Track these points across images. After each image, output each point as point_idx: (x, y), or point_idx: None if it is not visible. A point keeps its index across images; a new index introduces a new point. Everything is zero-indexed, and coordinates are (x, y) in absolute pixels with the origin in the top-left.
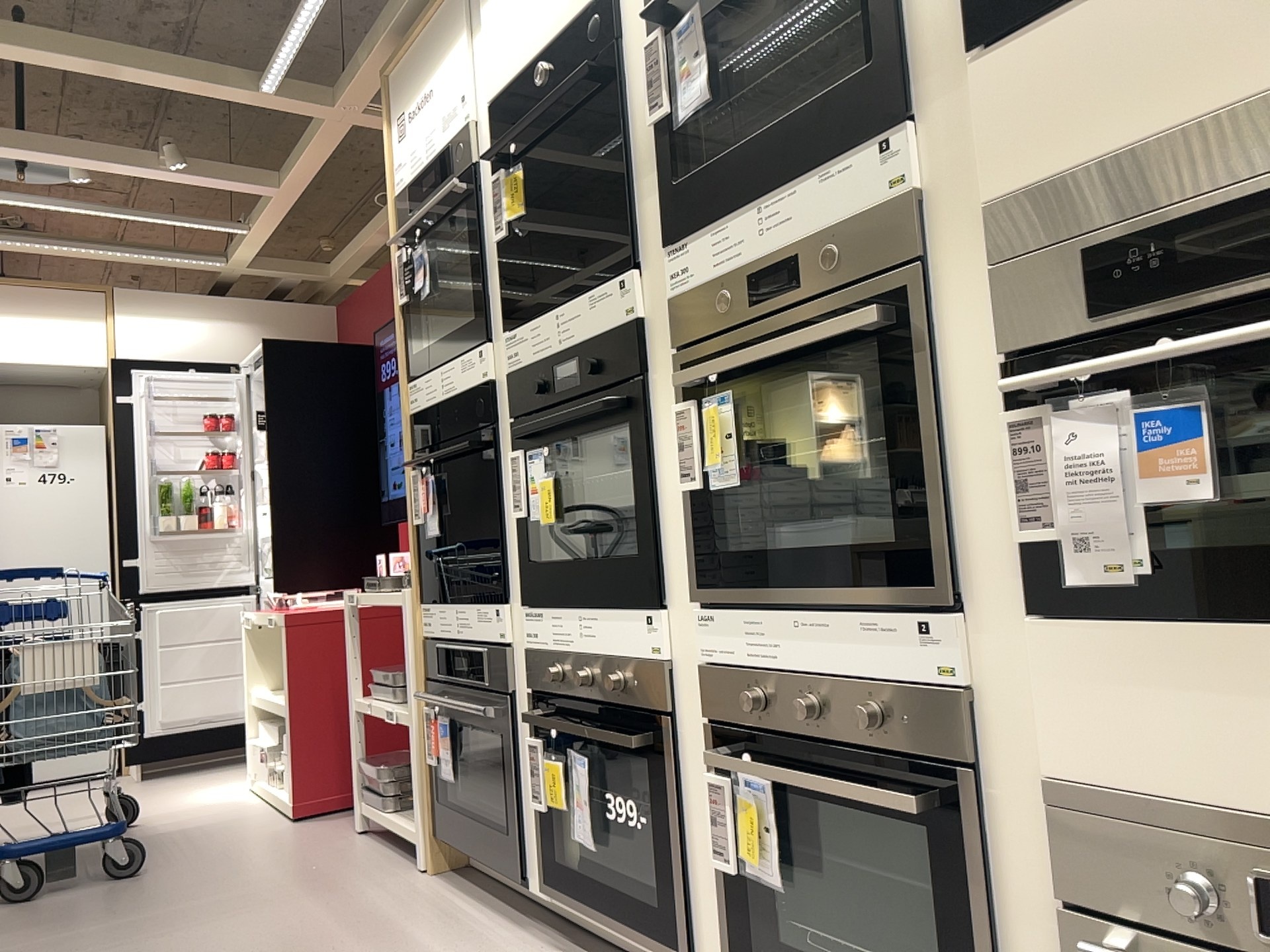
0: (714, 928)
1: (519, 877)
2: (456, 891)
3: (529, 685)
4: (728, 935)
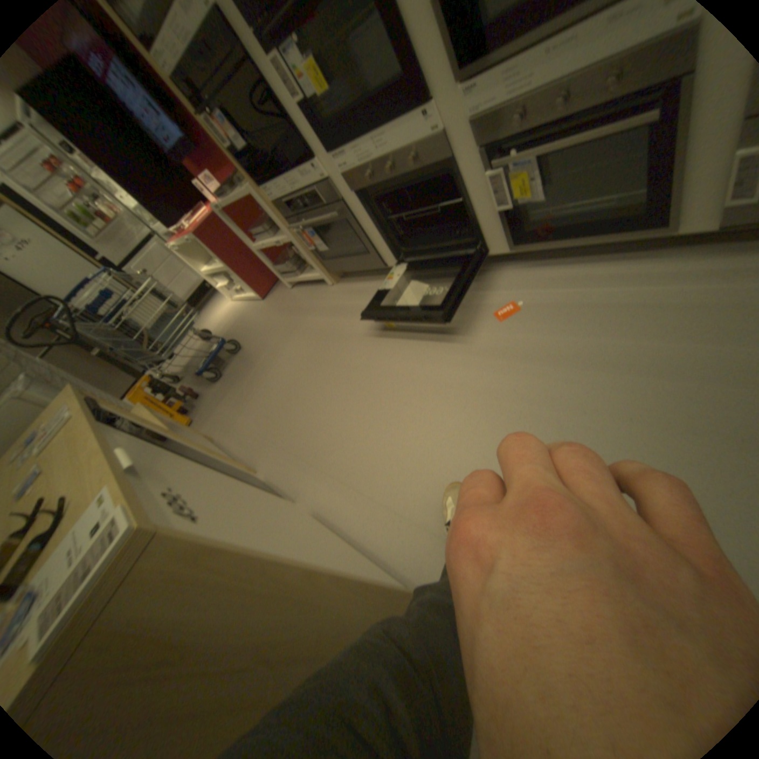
0: (497, 233)
1: (382, 265)
2: (352, 284)
3: (350, 190)
4: (506, 232)
